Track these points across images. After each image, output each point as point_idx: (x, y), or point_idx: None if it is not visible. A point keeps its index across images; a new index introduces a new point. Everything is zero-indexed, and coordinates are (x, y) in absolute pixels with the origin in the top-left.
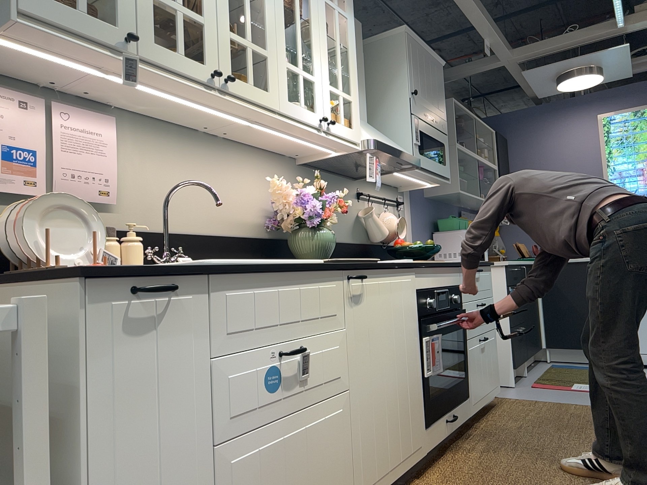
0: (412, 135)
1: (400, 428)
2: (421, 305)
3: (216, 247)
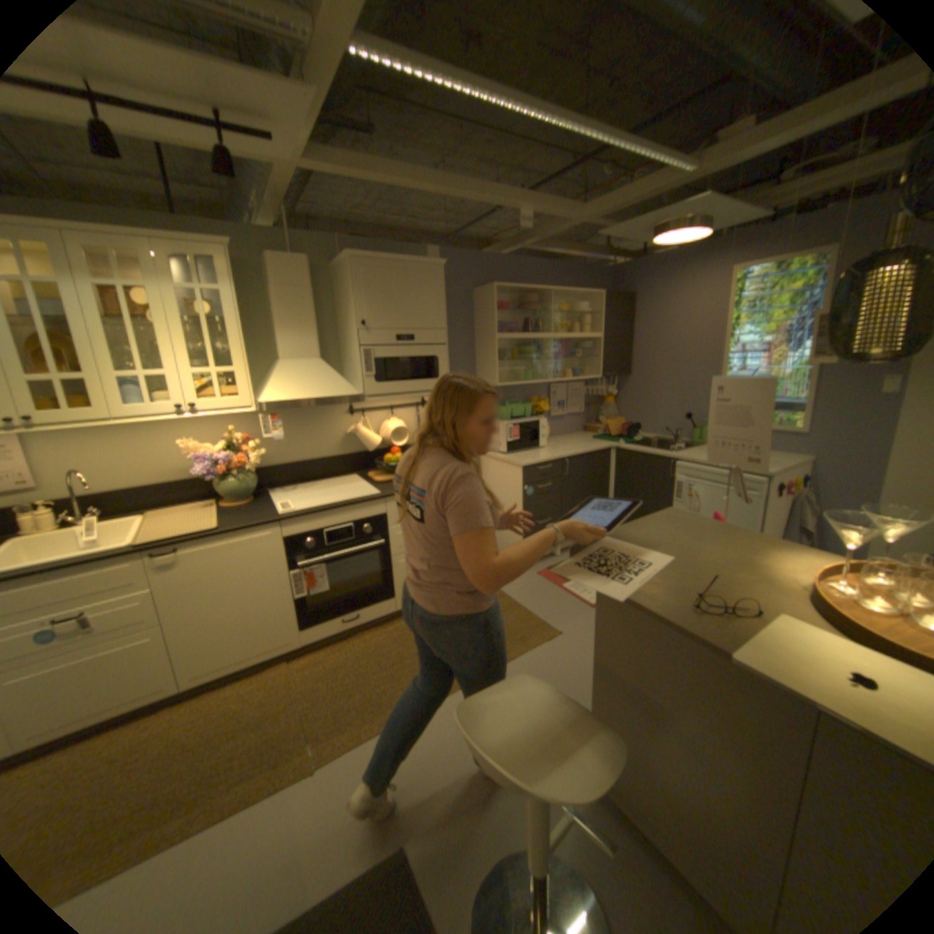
0: (361, 368)
1: (250, 637)
2: (292, 548)
3: (151, 493)
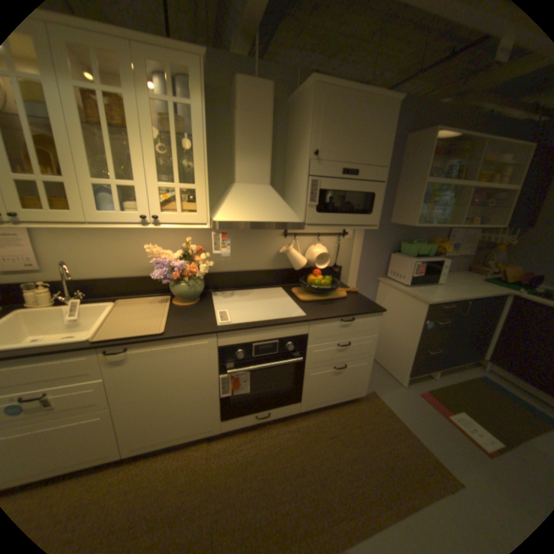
0: (306, 197)
1: (180, 423)
2: (224, 356)
3: (123, 283)
